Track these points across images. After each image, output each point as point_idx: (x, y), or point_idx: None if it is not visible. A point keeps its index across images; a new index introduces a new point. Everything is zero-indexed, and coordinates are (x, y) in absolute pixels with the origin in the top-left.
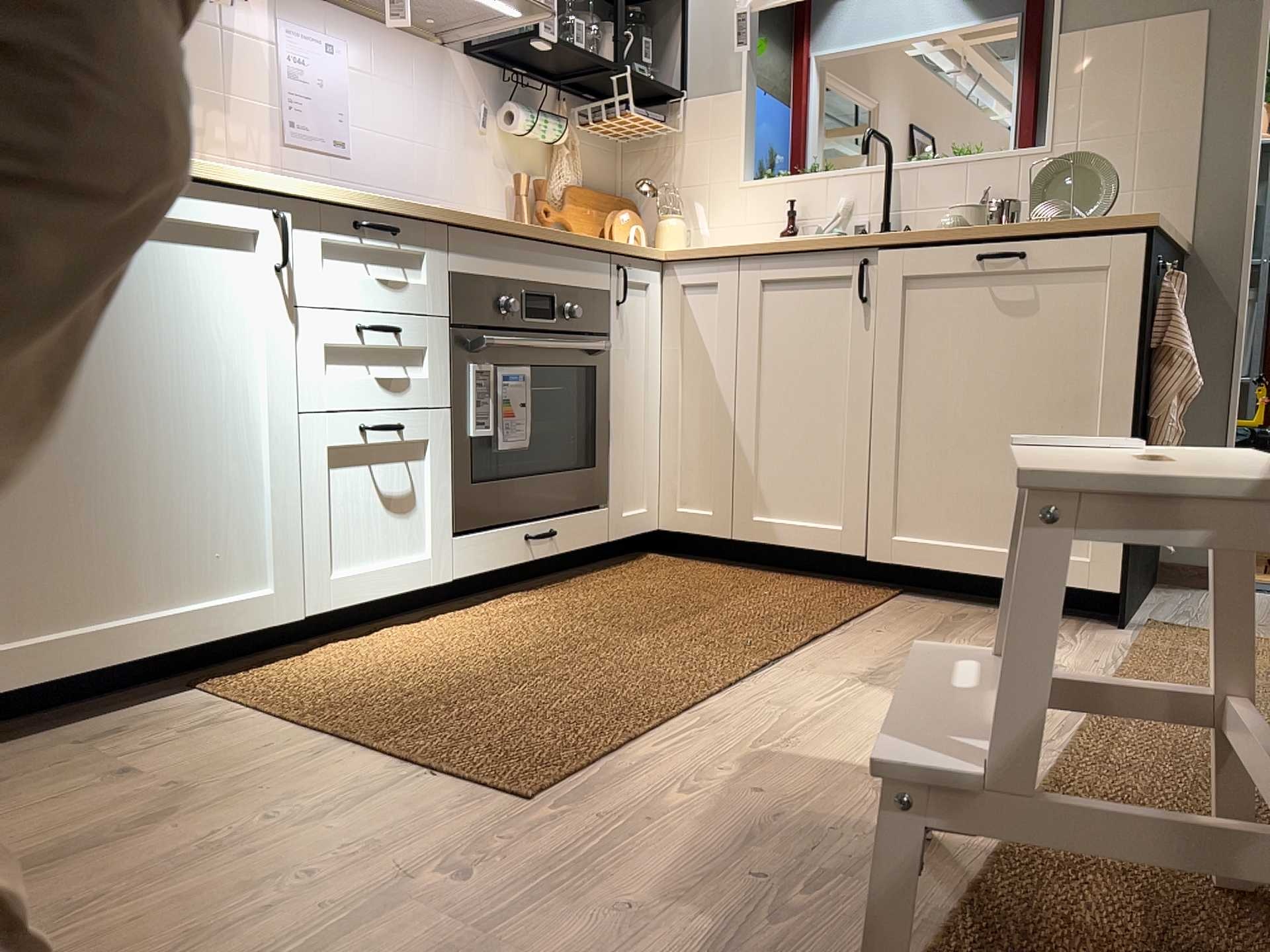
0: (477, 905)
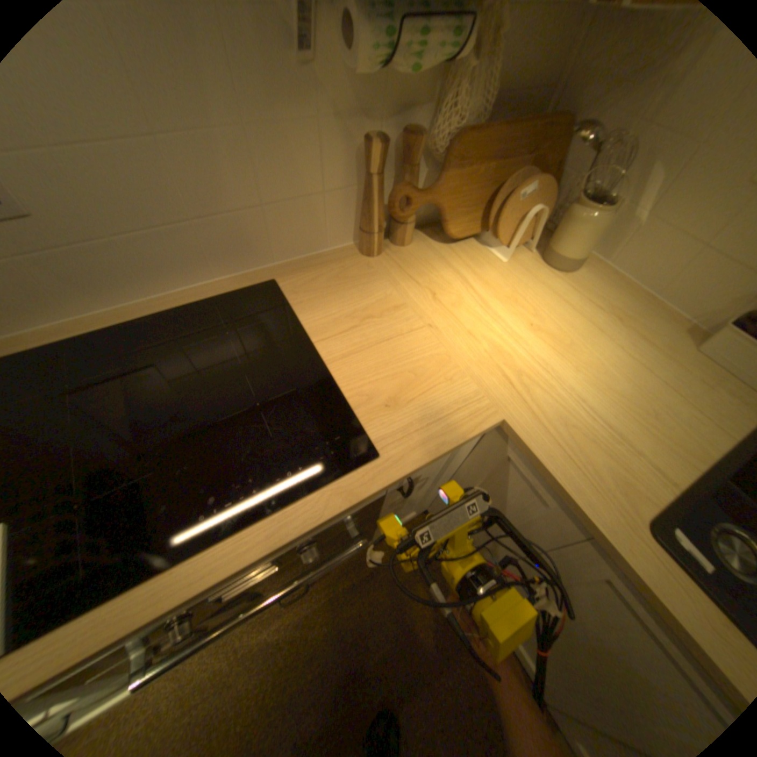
0: None
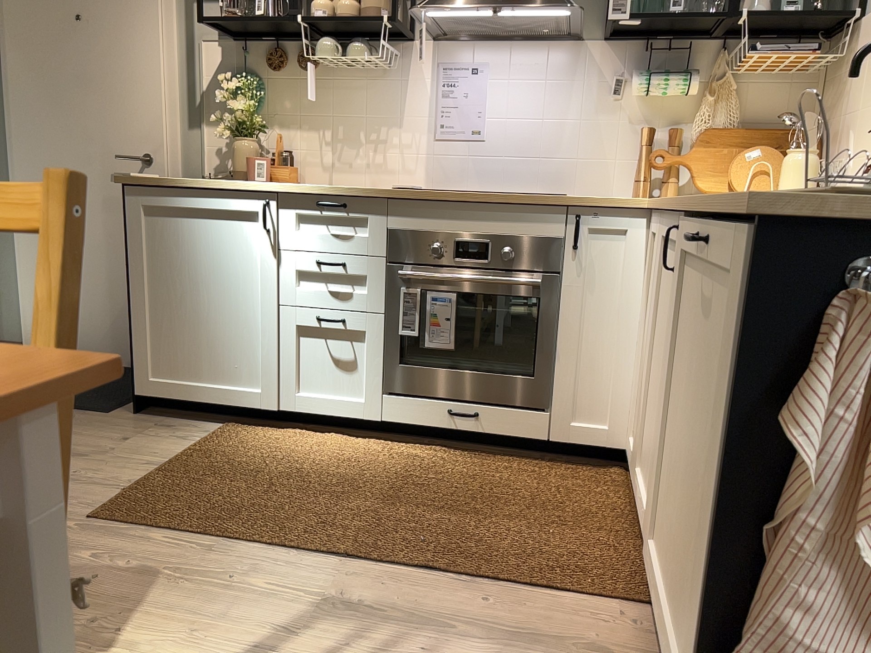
0: None
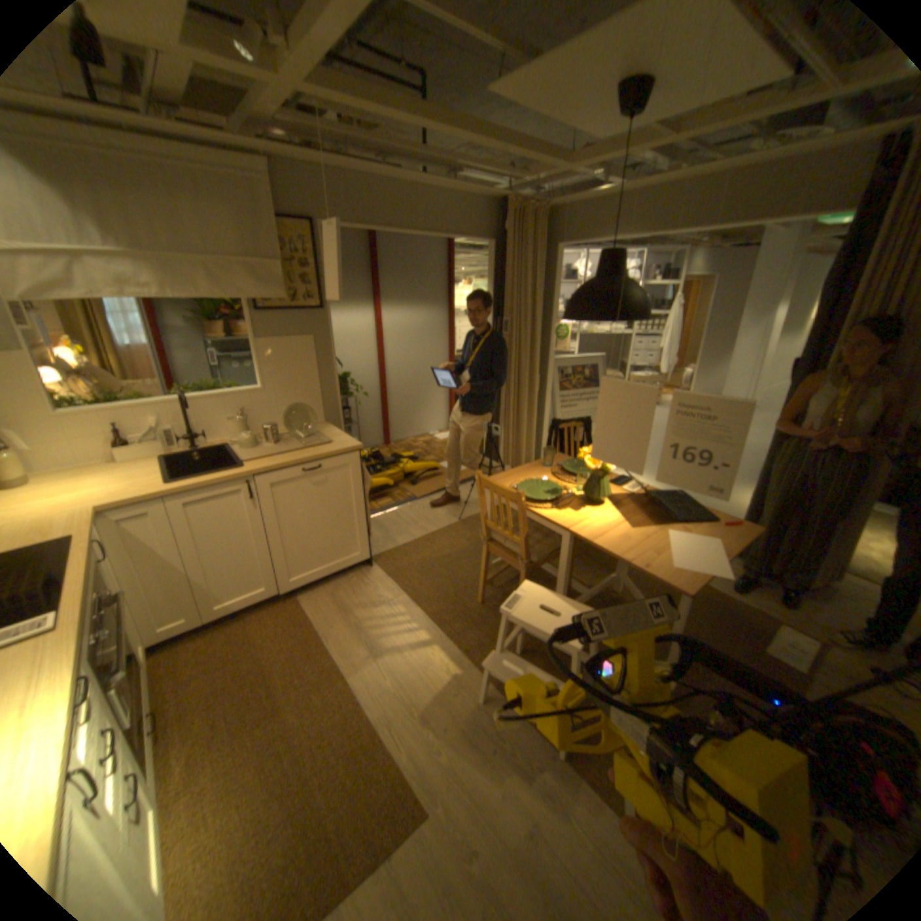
0: (491, 854)
